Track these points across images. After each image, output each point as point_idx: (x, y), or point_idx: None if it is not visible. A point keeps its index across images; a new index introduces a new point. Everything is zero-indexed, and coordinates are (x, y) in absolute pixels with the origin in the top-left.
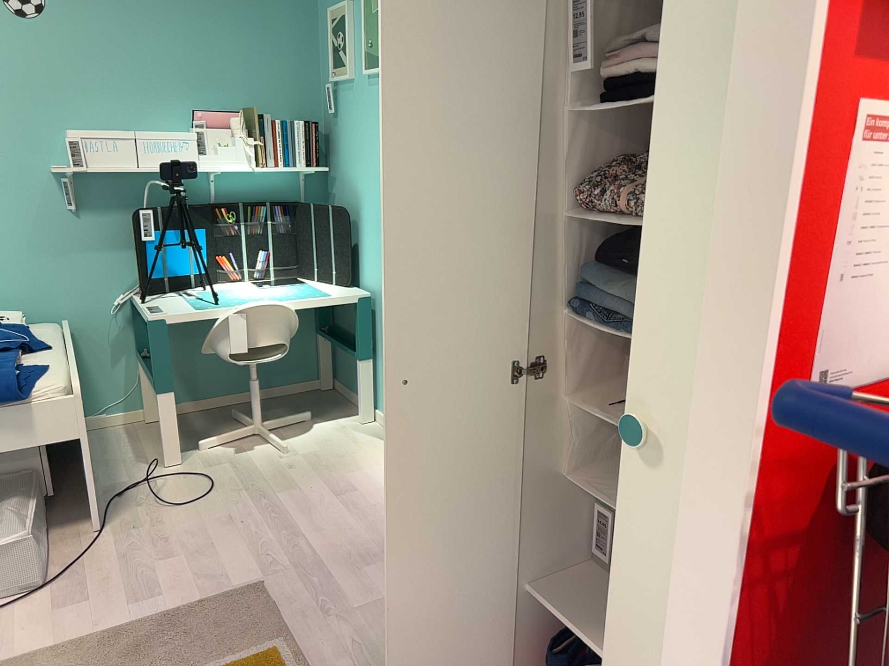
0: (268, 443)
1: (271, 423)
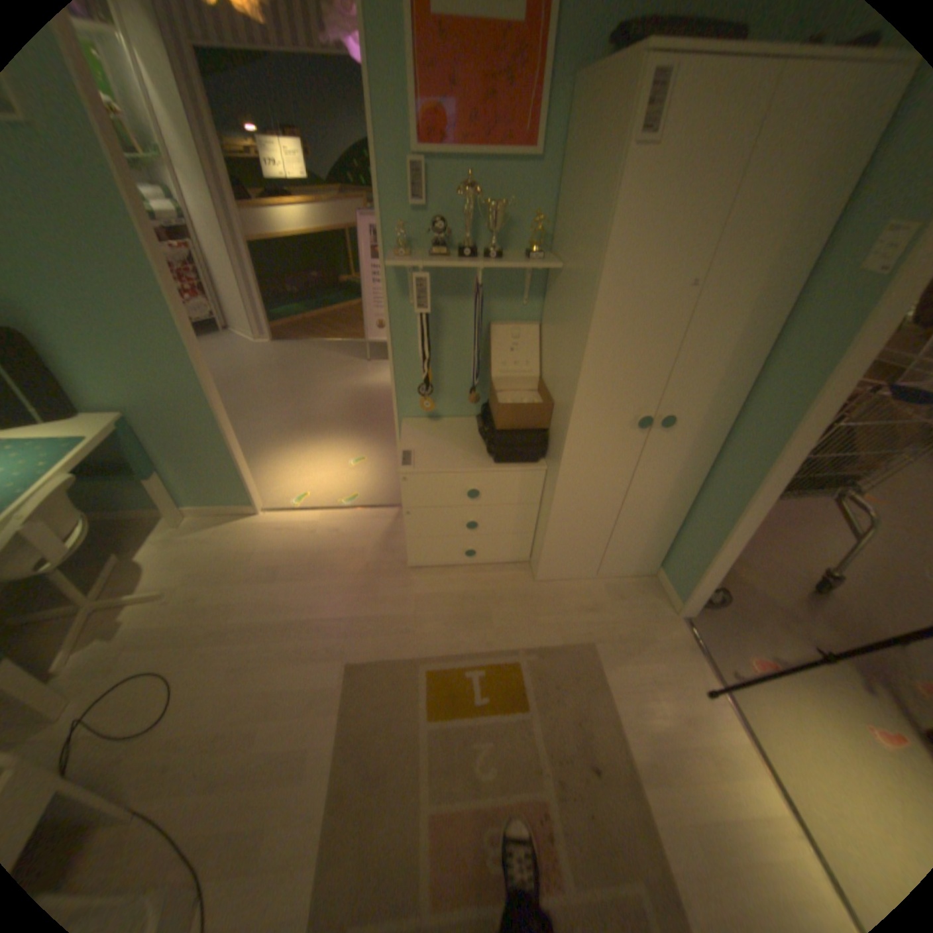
0: (126, 606)
1: (85, 593)
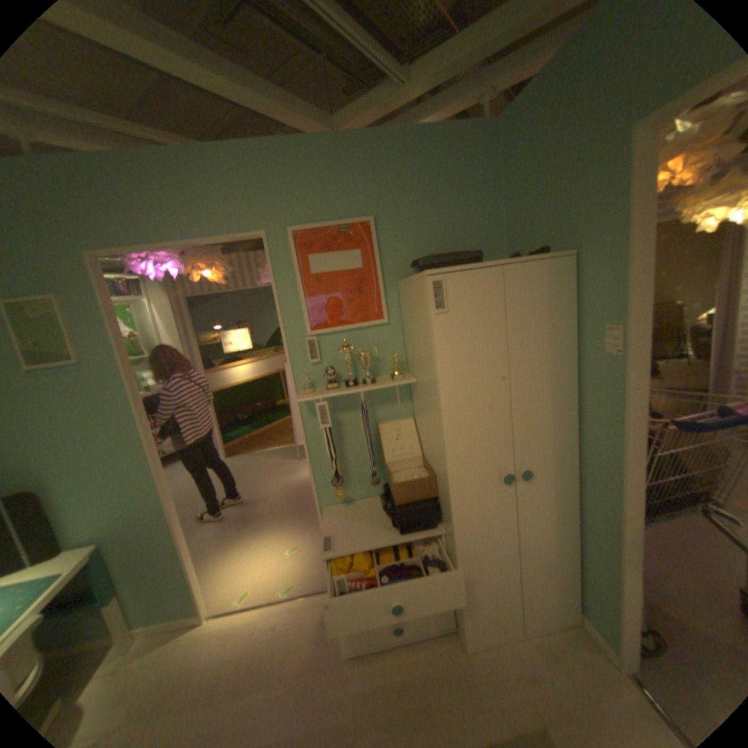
0: None
1: None
